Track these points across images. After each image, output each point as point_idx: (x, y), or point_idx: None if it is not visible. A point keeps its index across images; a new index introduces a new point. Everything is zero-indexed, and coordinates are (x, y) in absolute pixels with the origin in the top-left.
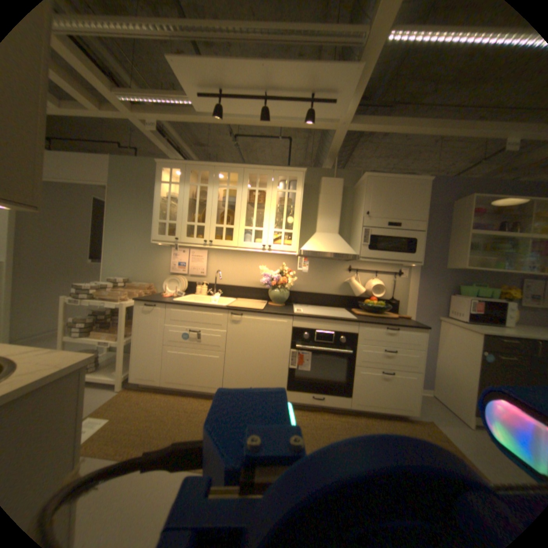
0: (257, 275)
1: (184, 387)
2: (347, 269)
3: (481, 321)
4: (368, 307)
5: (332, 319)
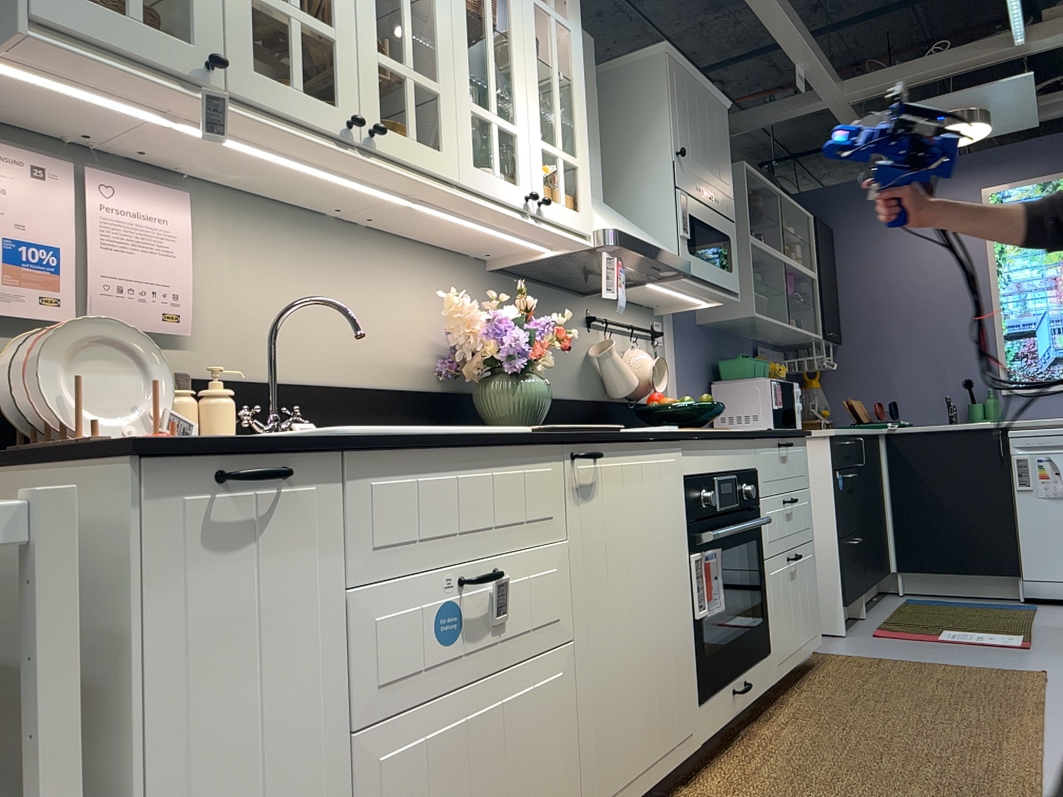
0: (396, 336)
1: None
2: (587, 321)
3: (781, 424)
4: (688, 413)
5: (734, 434)
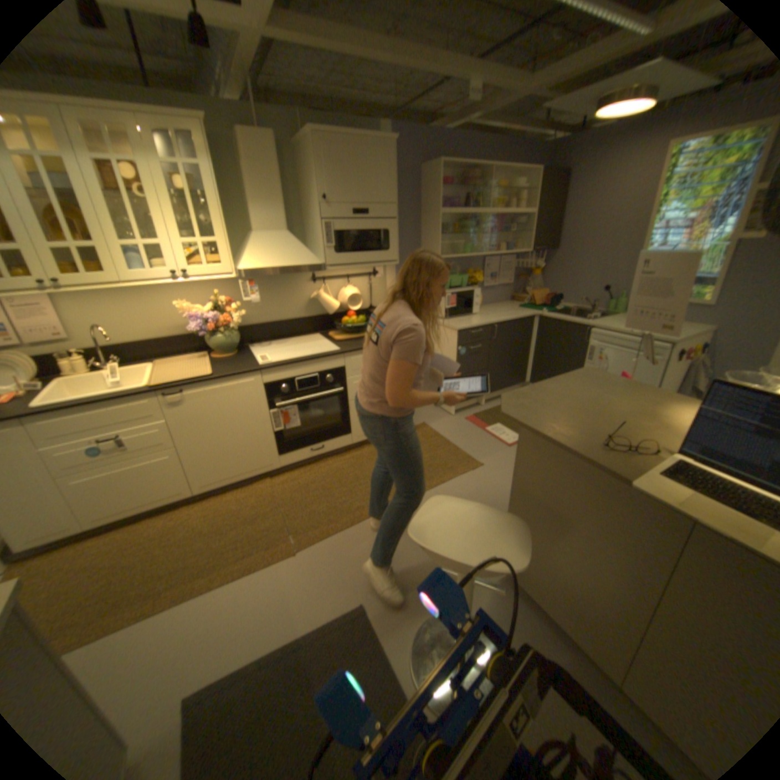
0: (174, 317)
1: (129, 515)
2: (310, 281)
3: (453, 316)
4: (348, 329)
5: (312, 361)
